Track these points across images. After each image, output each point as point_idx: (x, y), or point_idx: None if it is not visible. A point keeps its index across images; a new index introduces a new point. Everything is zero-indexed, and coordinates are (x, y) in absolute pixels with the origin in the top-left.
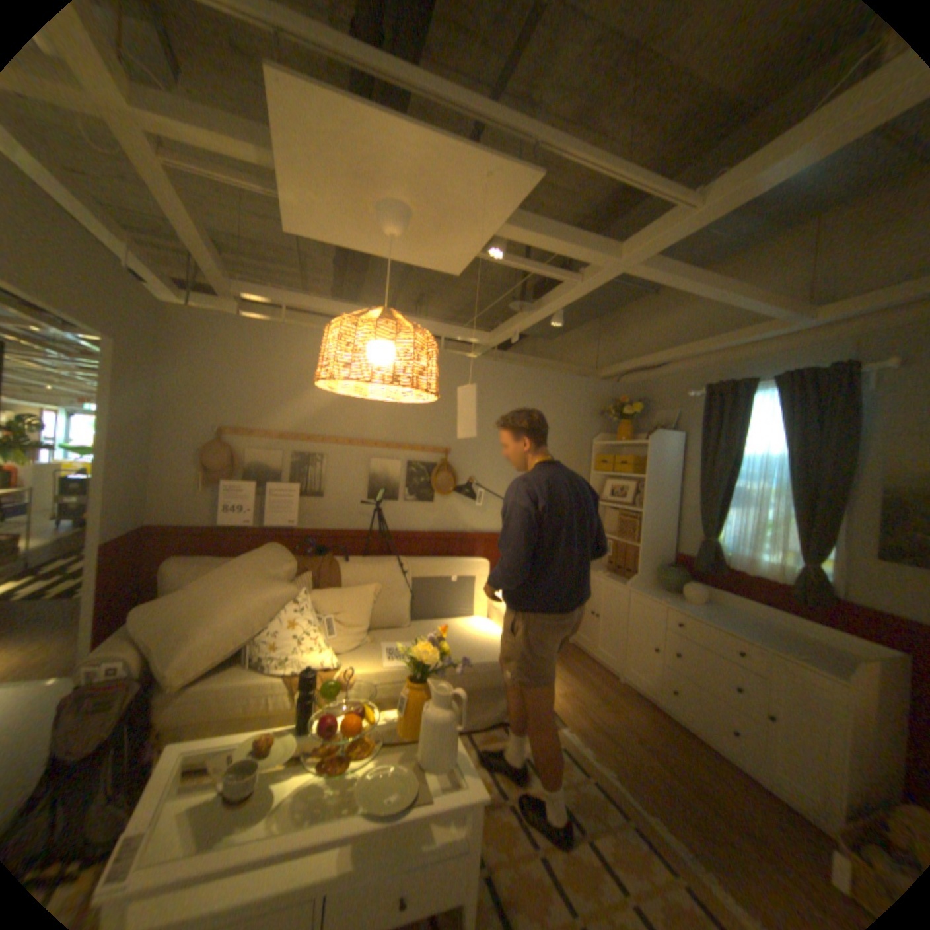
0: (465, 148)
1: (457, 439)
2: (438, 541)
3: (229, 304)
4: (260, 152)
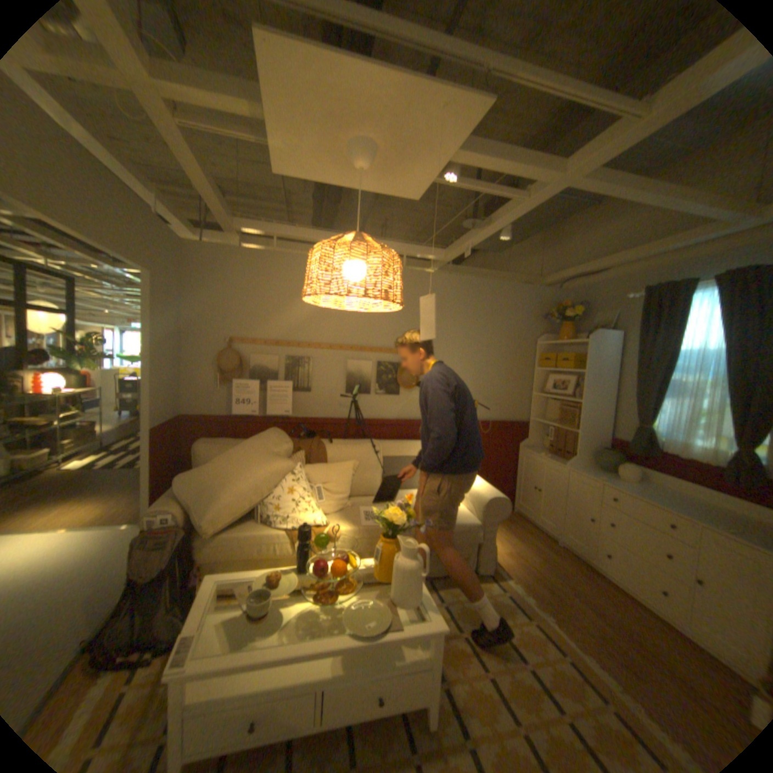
0: (423, 83)
1: None
2: (403, 427)
3: (233, 238)
4: (252, 106)
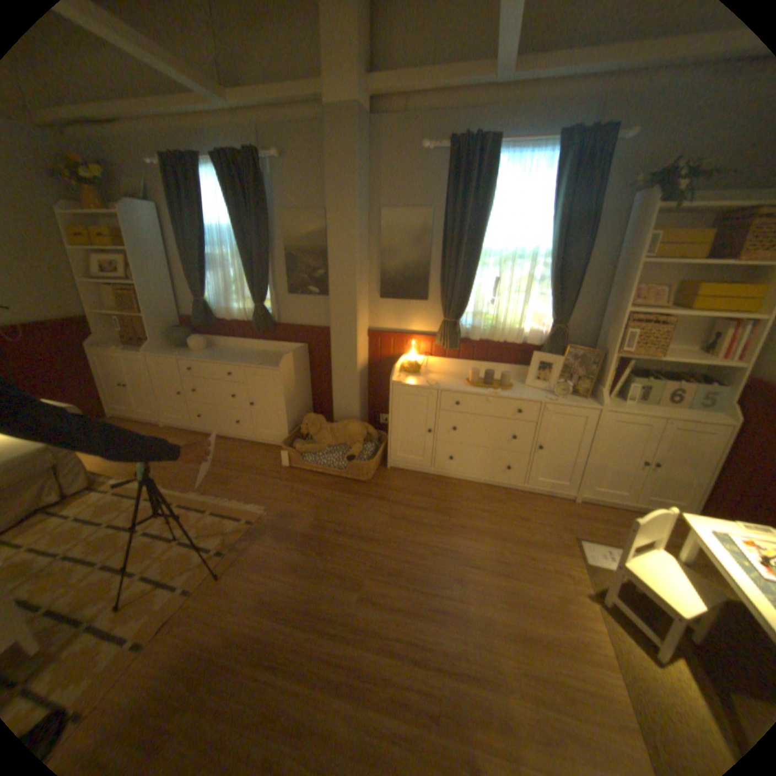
0: None
1: None
2: None
3: None
4: None
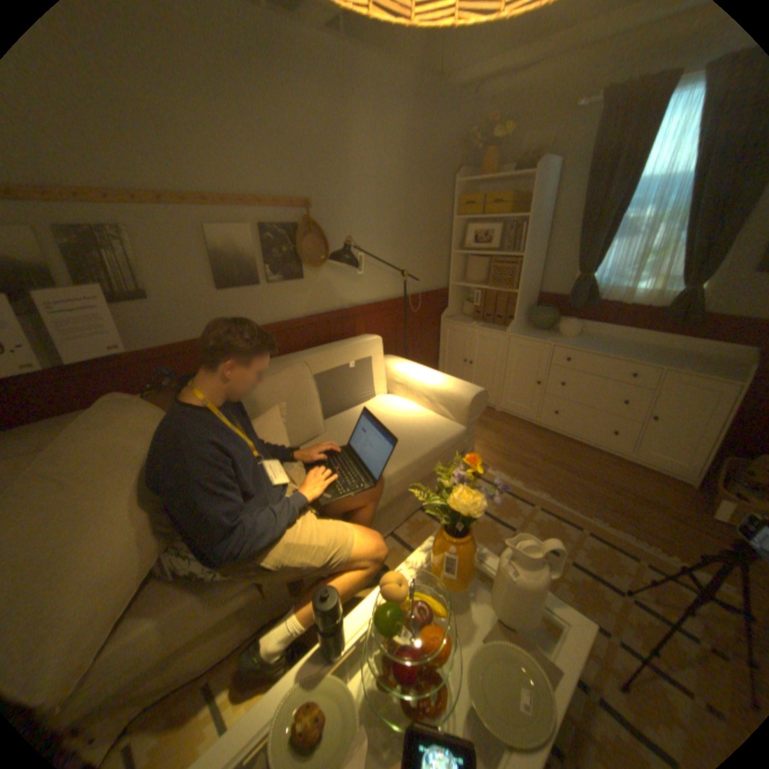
0: None
1: (316, 185)
2: (318, 326)
3: None
4: None
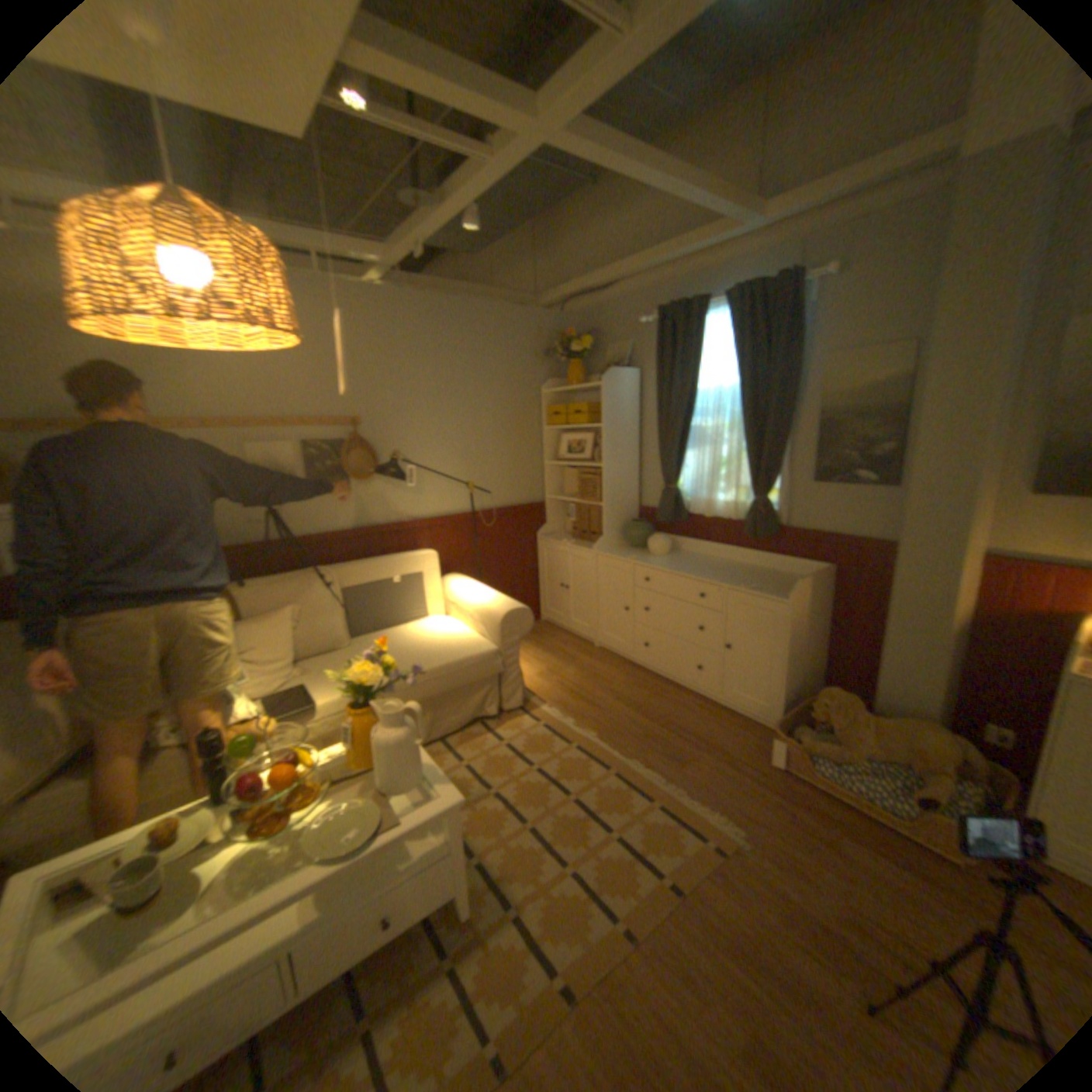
0: None
1: (368, 404)
2: (369, 538)
3: None
4: None
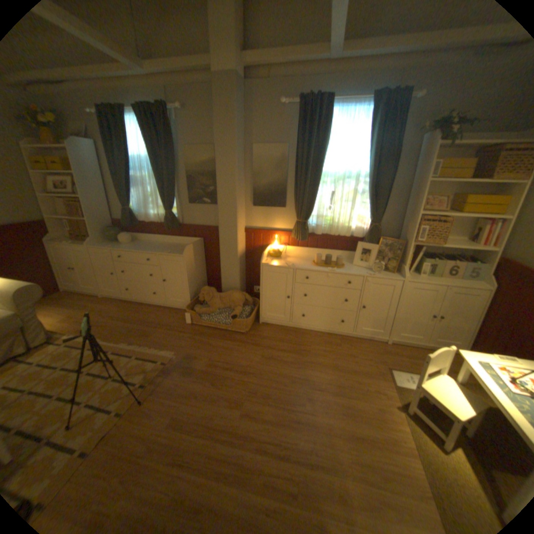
0: None
1: None
2: None
3: None
4: None
